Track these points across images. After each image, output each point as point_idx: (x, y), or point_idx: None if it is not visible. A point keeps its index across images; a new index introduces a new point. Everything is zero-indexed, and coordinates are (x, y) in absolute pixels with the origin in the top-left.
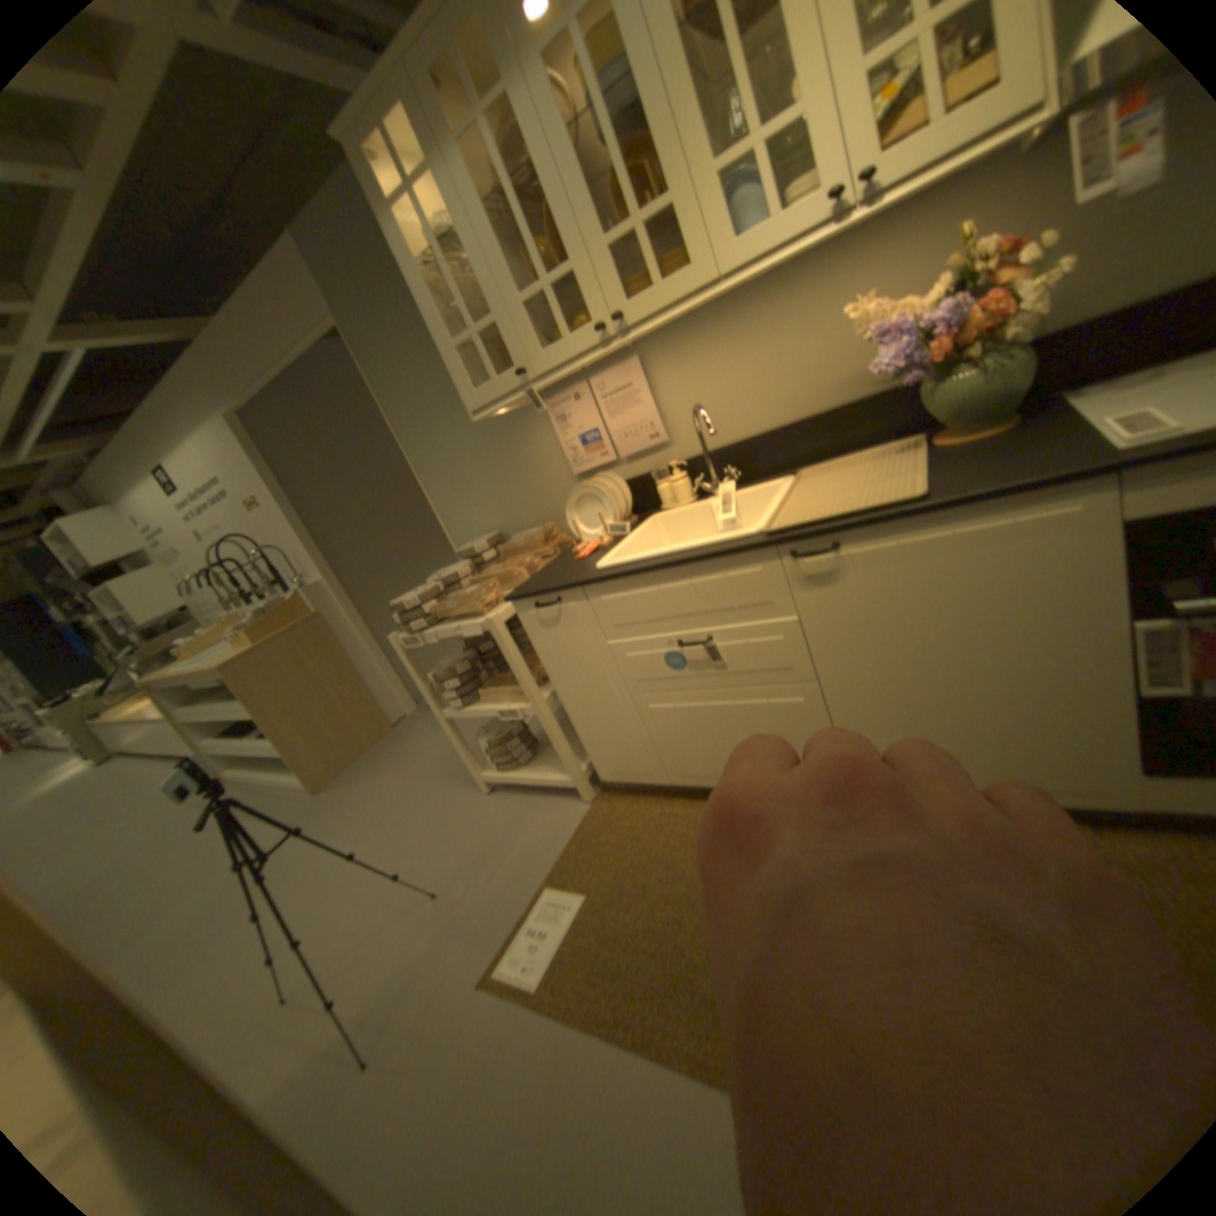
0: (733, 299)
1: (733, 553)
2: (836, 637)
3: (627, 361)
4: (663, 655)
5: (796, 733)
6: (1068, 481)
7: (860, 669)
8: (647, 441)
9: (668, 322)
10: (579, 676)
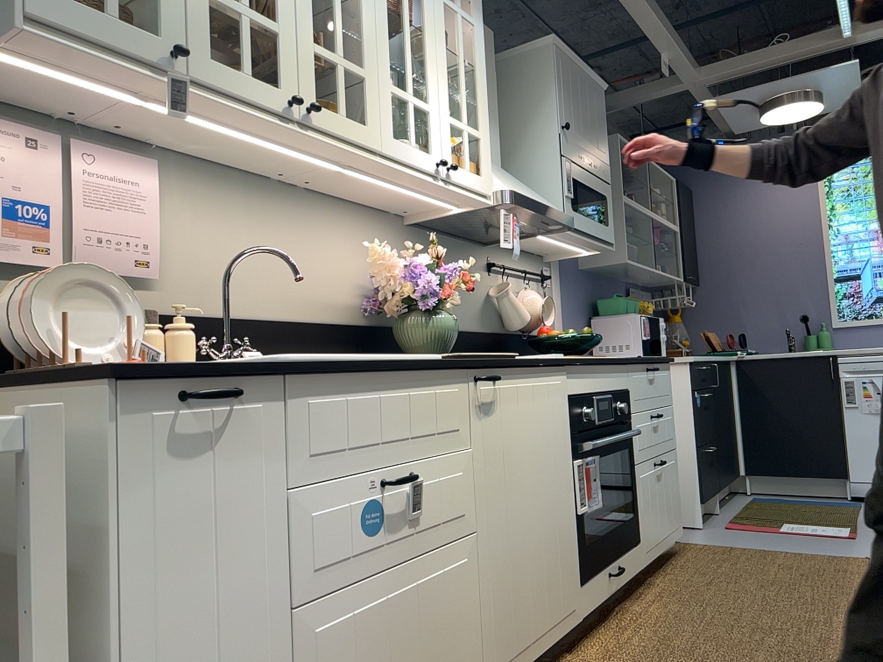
0: (260, 184)
1: (447, 367)
2: (489, 474)
3: (140, 157)
4: (357, 513)
5: (457, 619)
6: (561, 364)
7: (498, 512)
8: (127, 267)
9: (199, 156)
10: (195, 595)
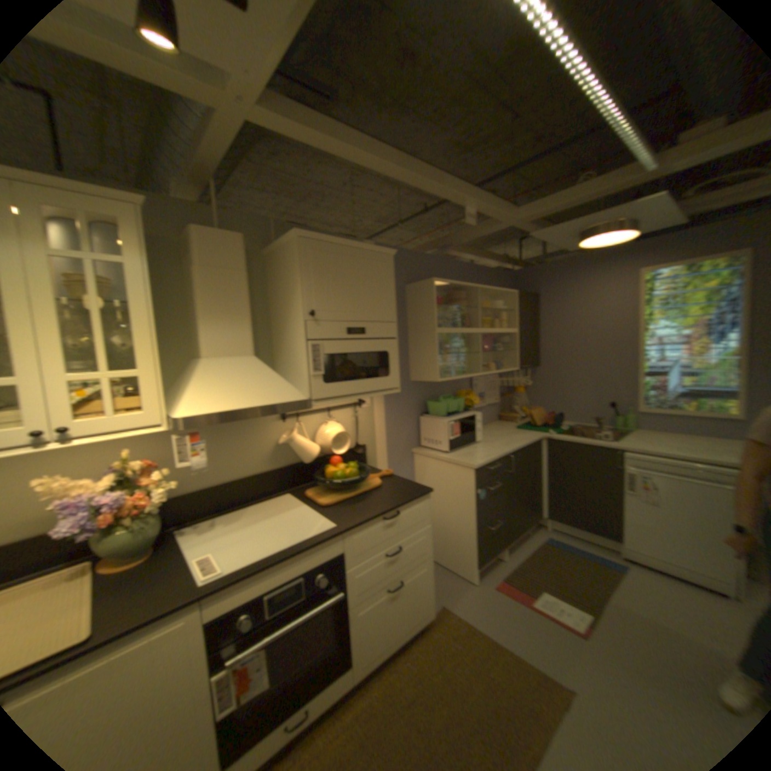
0: None
1: None
2: None
3: None
4: None
5: None
6: (179, 611)
7: None
8: None
9: None
10: None
